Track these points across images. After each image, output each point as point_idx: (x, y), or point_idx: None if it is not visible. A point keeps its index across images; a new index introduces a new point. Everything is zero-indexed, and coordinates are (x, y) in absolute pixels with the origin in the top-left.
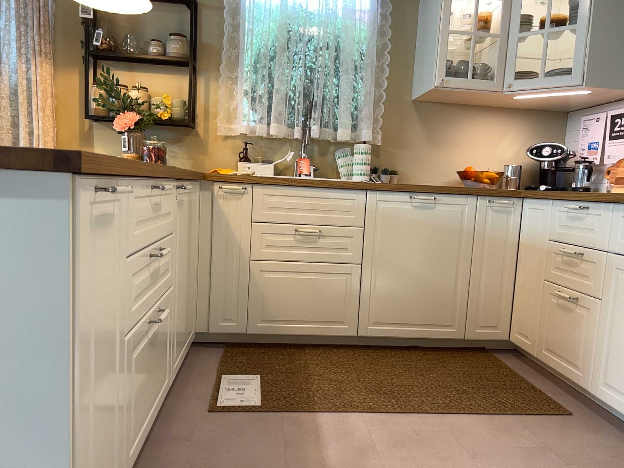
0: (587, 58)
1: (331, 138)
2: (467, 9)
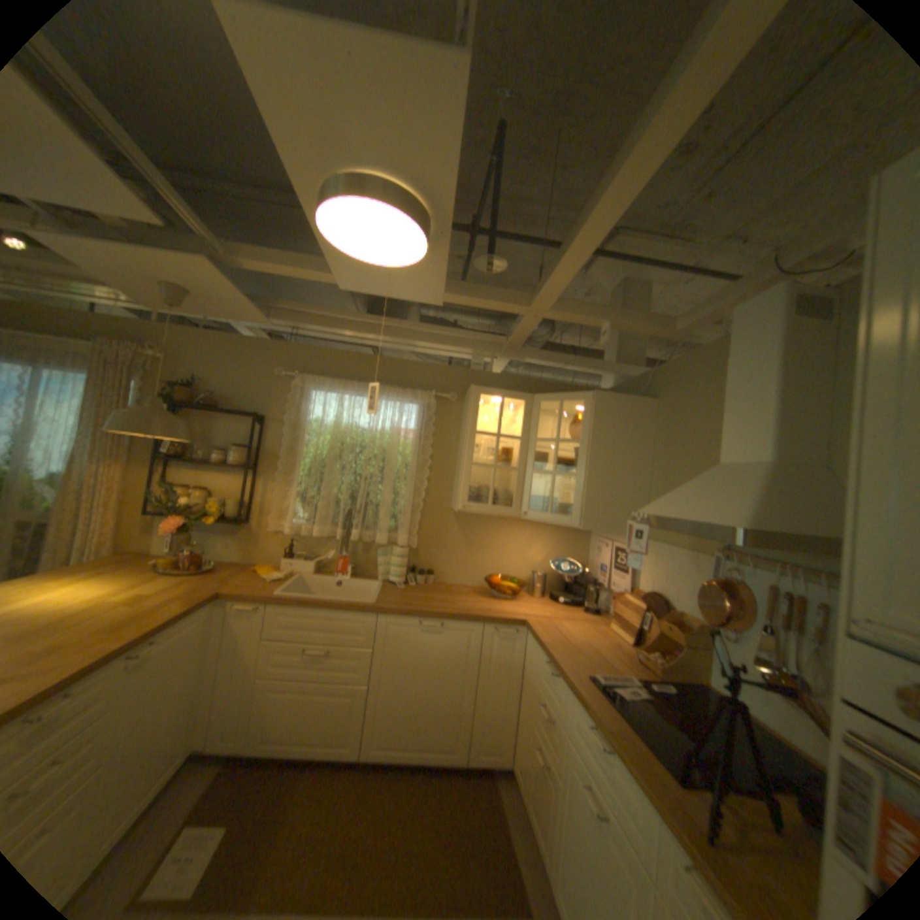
0: (584, 505)
1: (372, 540)
2: (496, 439)
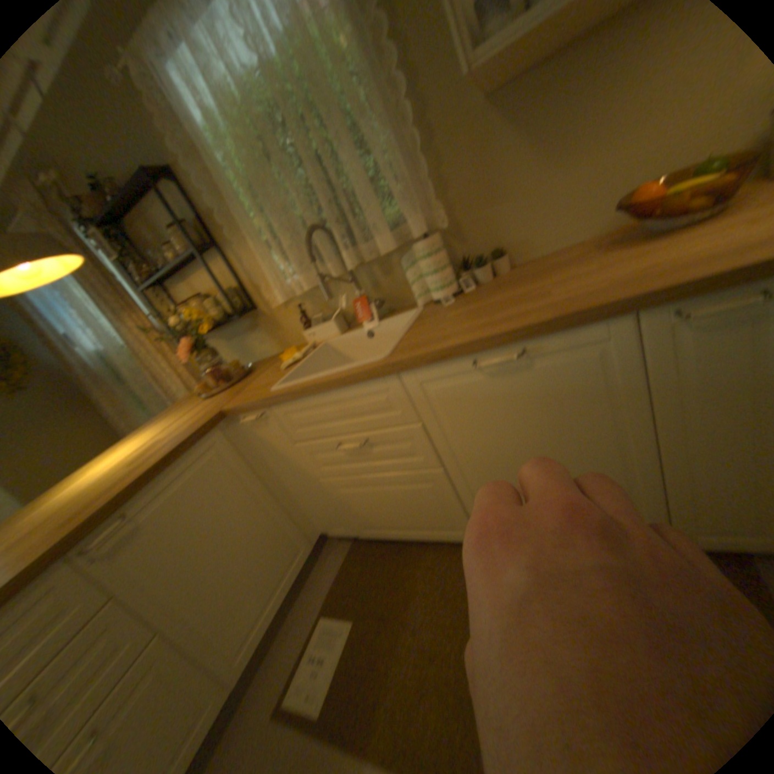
0: None
1: (380, 256)
2: None
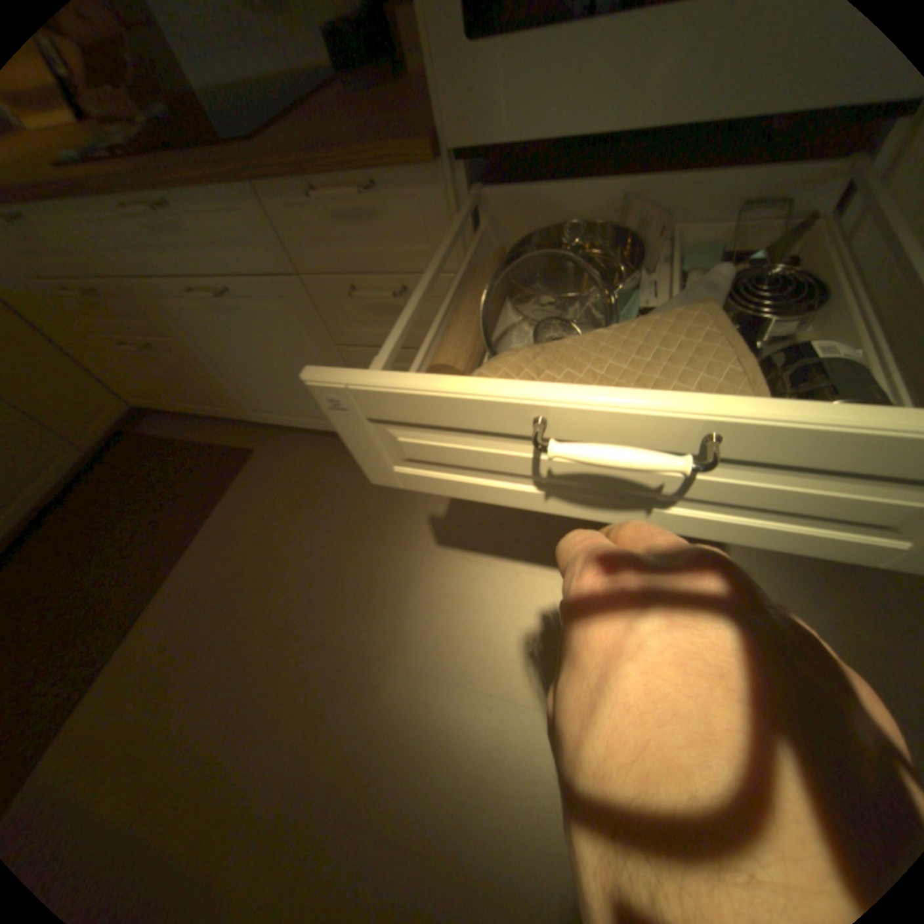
0: None
1: None
2: None
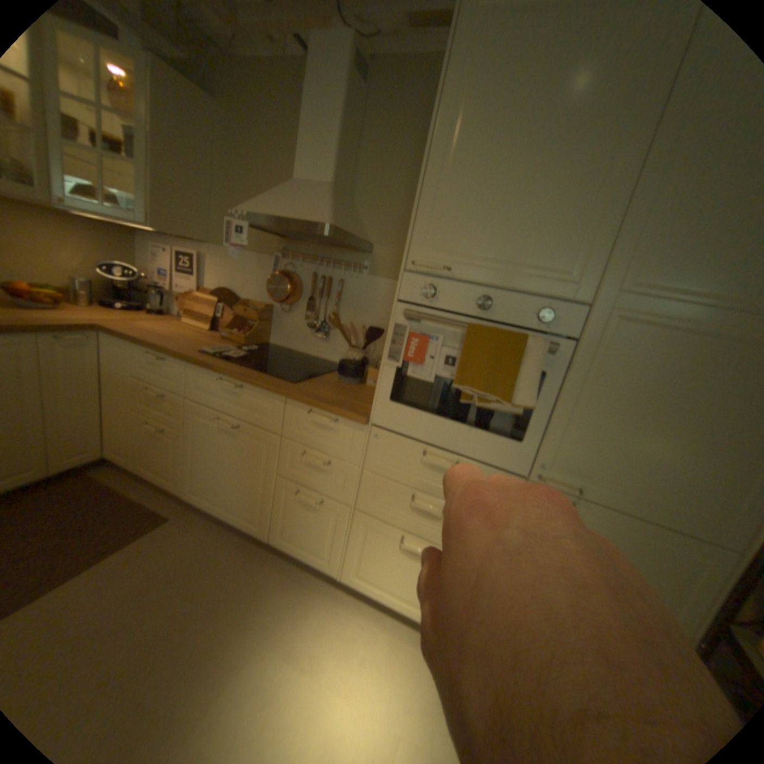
0: (149, 199)
1: None
2: None
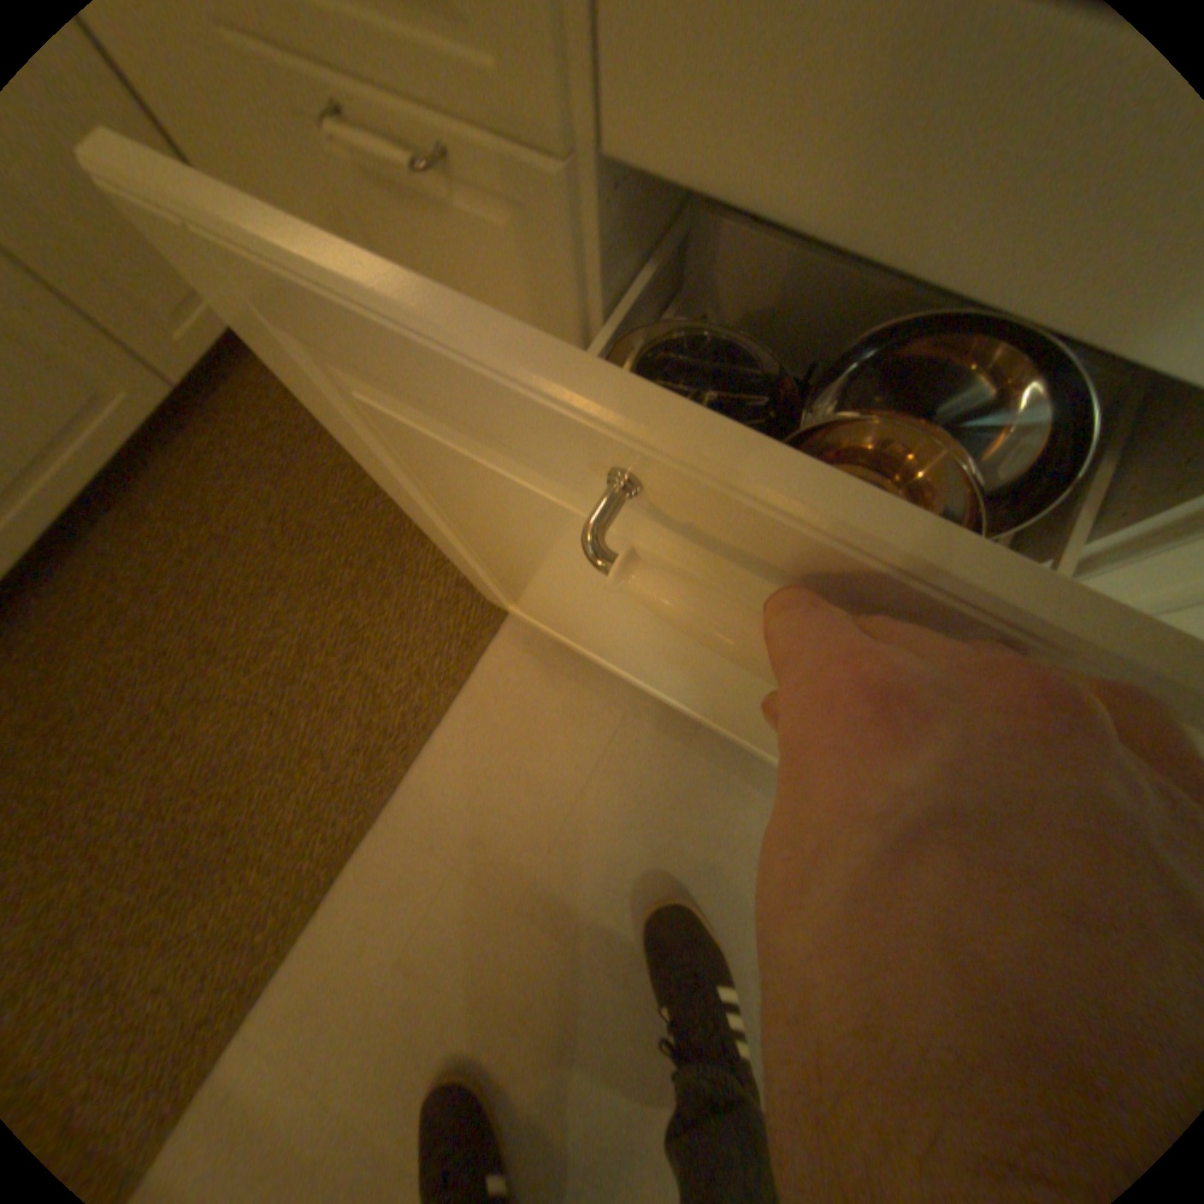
0: None
1: None
2: None
